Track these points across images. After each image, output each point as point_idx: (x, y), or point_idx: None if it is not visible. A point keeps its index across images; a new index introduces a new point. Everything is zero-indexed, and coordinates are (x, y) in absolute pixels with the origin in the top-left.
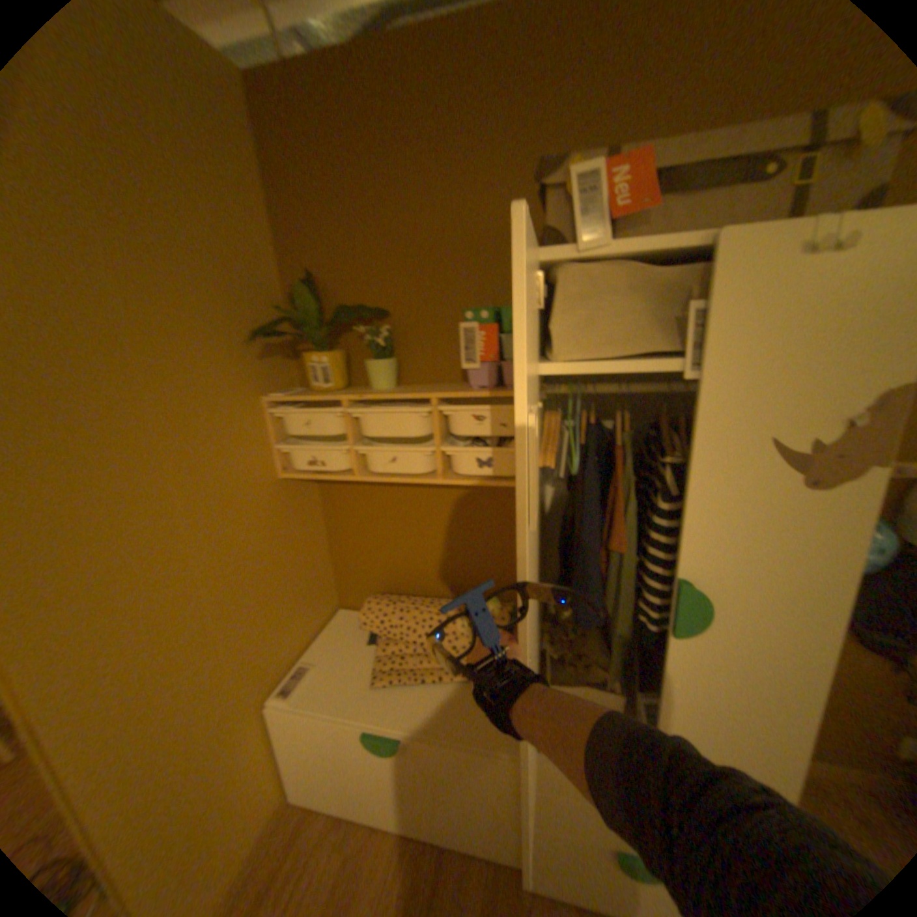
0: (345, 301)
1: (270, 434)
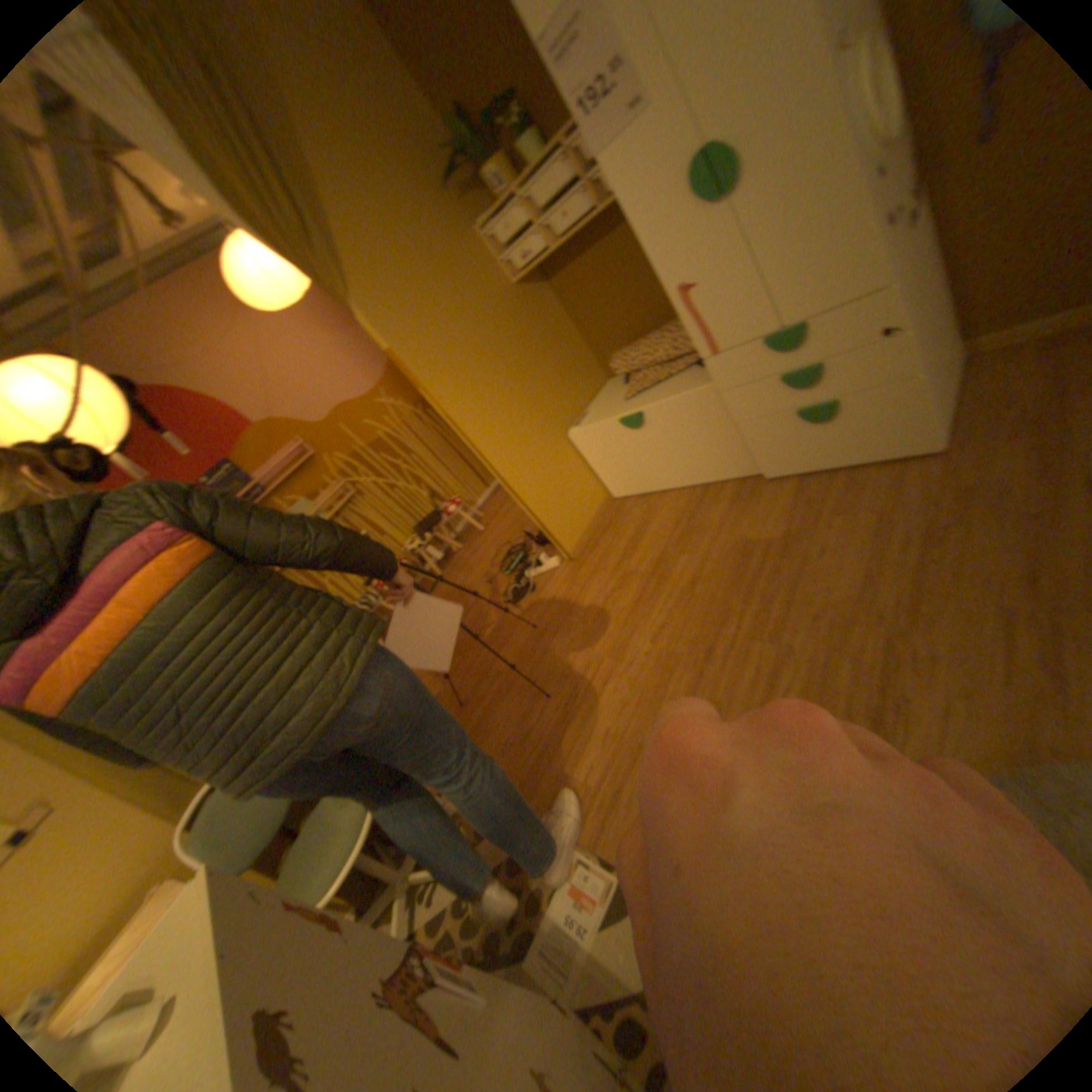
0: (484, 102)
1: (492, 250)
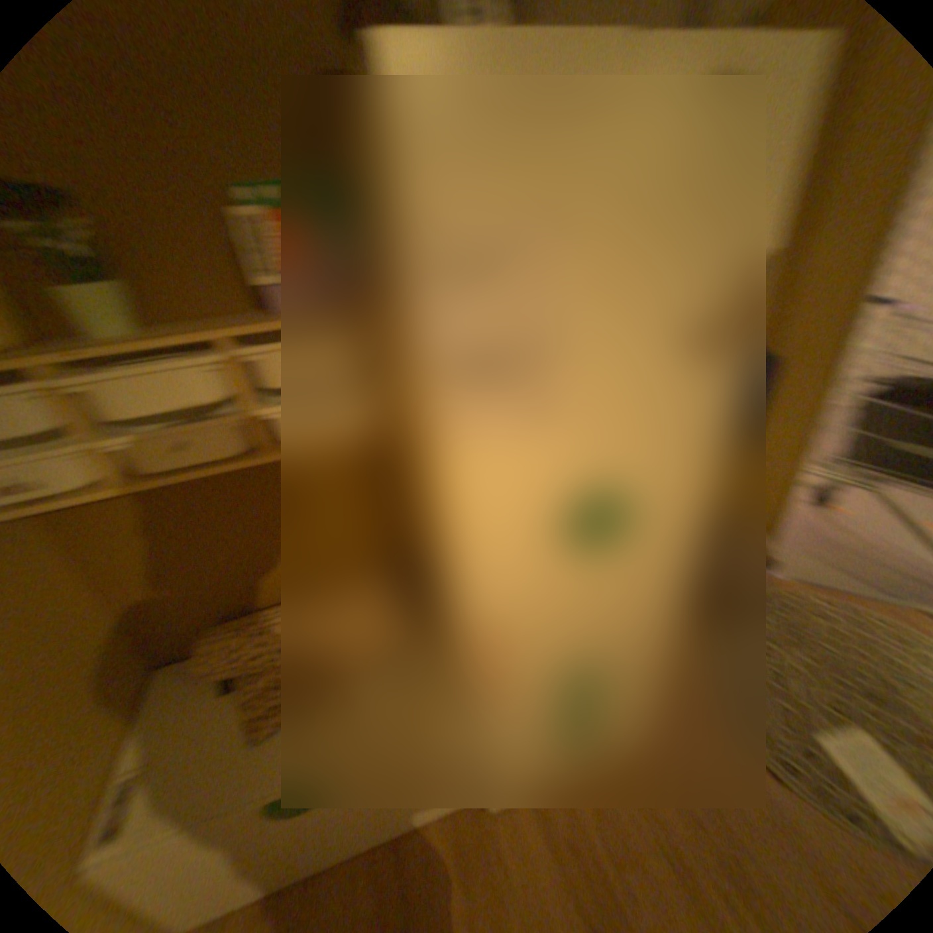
0: None
1: None
